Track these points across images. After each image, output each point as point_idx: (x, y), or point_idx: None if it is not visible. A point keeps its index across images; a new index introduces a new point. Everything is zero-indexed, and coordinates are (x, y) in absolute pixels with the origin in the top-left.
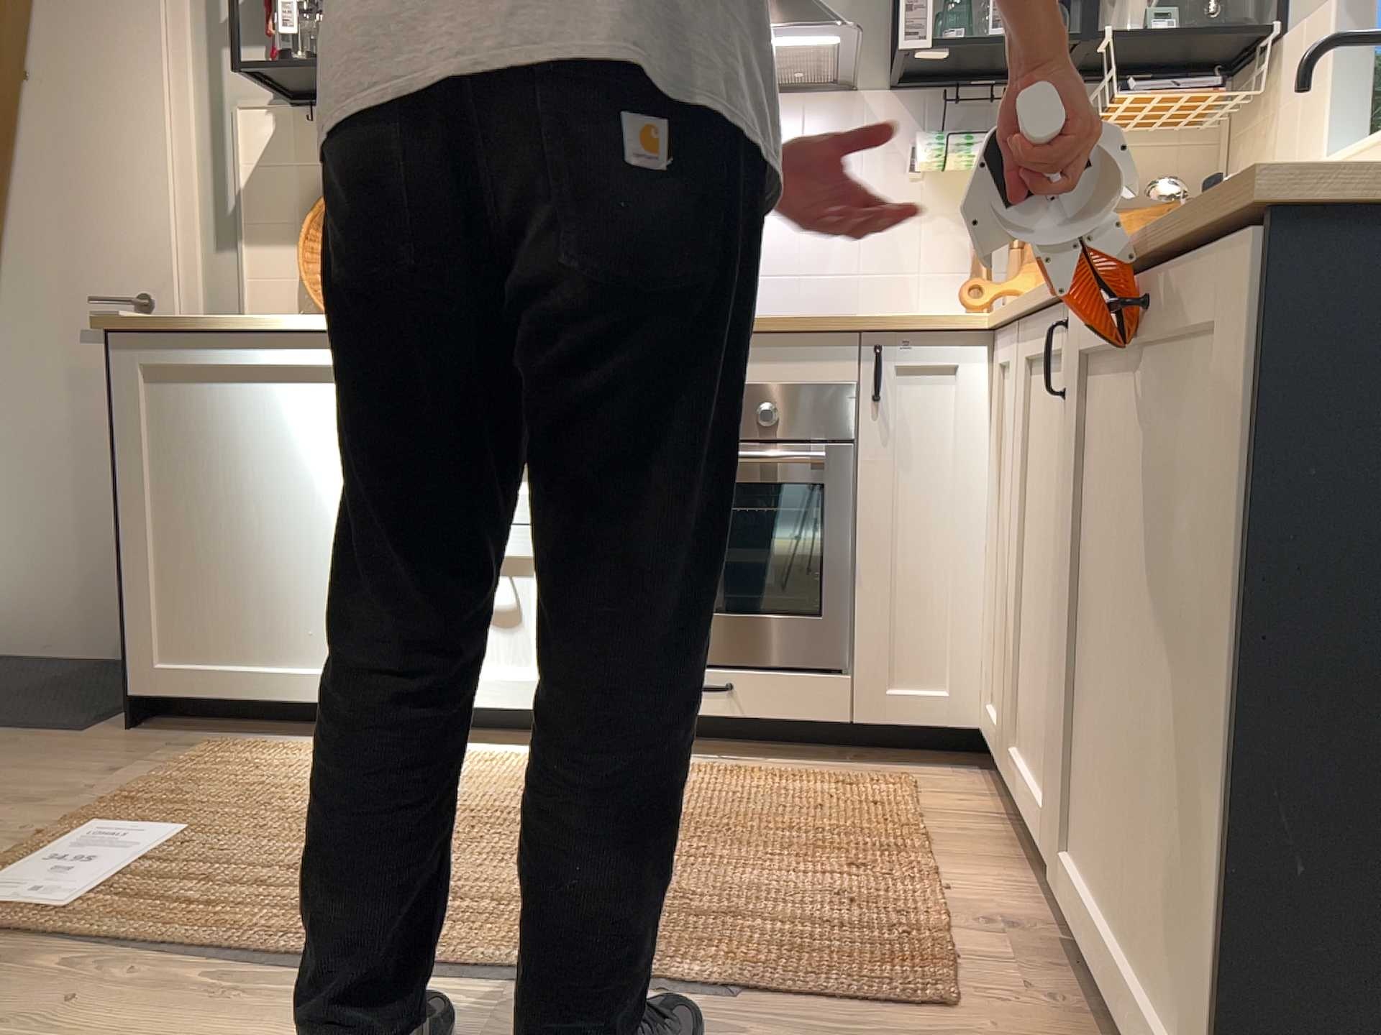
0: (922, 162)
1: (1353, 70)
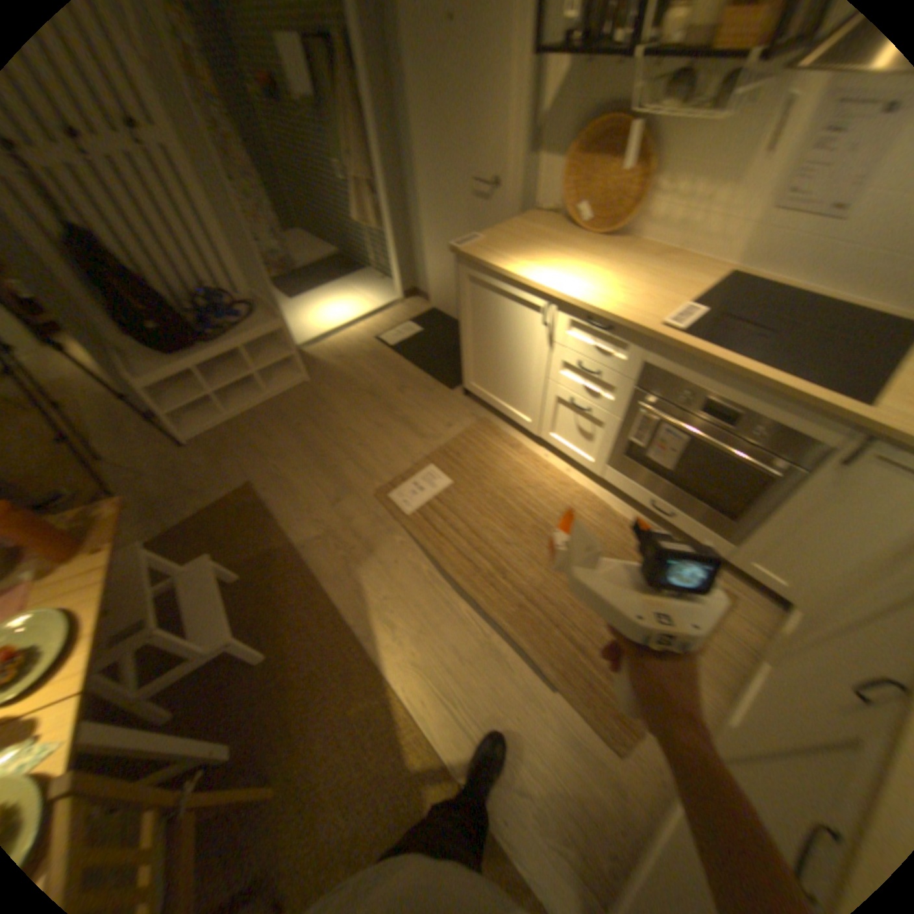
0: None
1: None
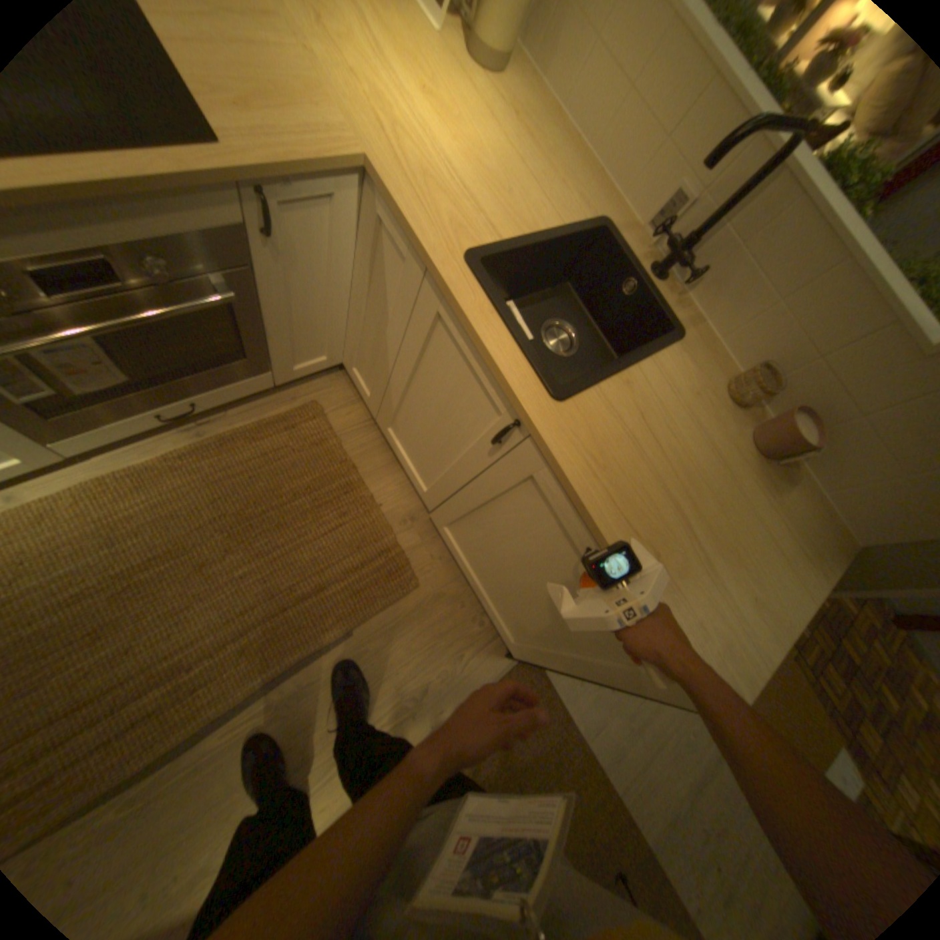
0: None
1: None
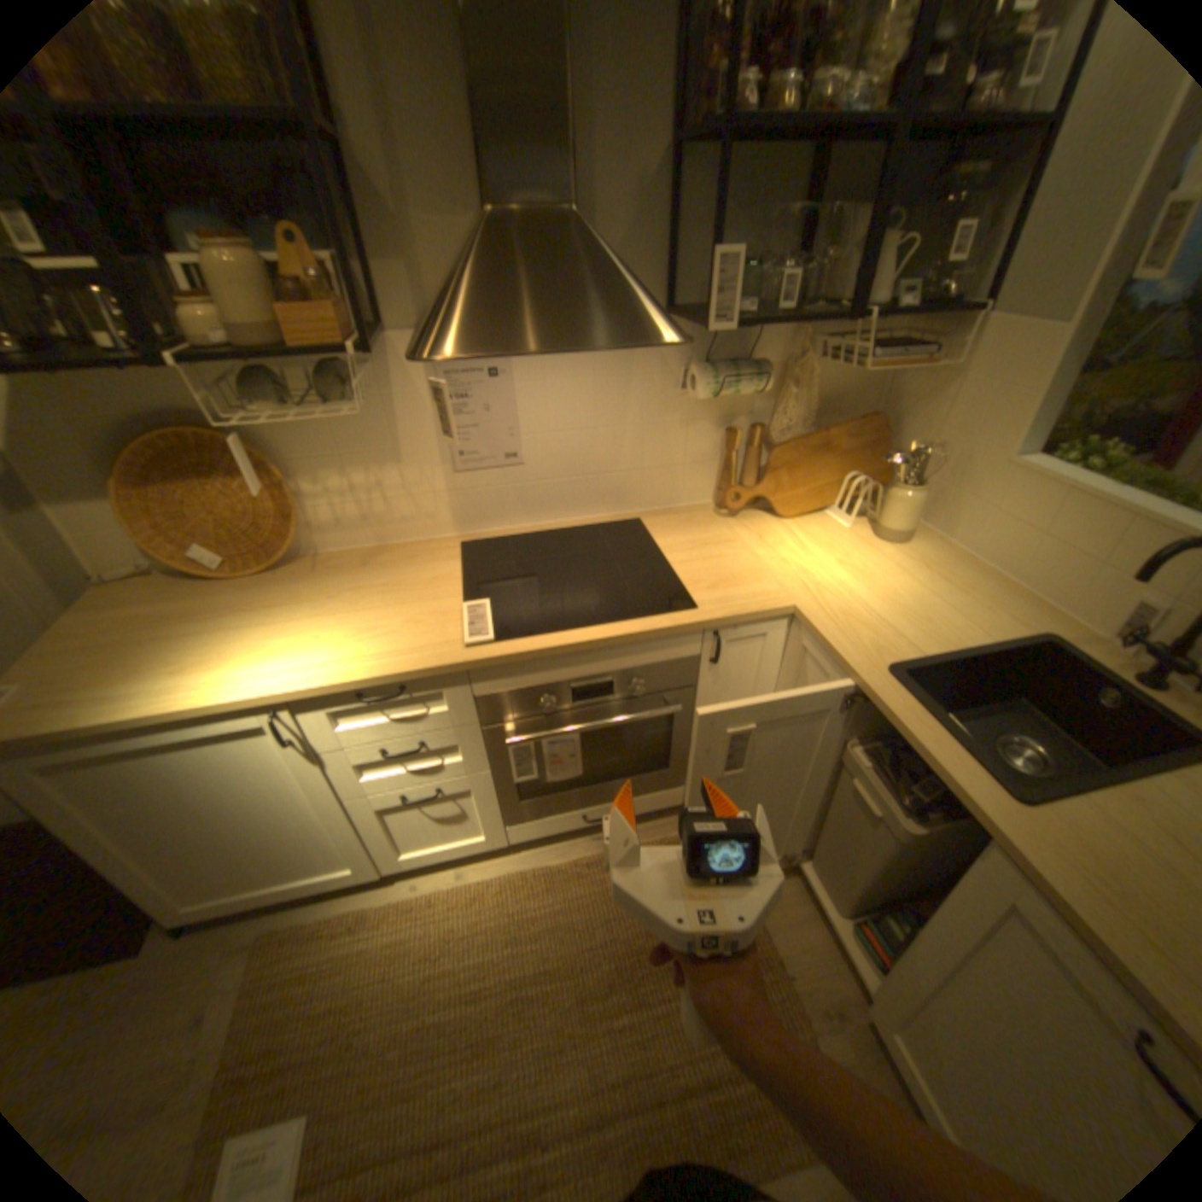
0: (698, 389)
1: (1059, 388)
